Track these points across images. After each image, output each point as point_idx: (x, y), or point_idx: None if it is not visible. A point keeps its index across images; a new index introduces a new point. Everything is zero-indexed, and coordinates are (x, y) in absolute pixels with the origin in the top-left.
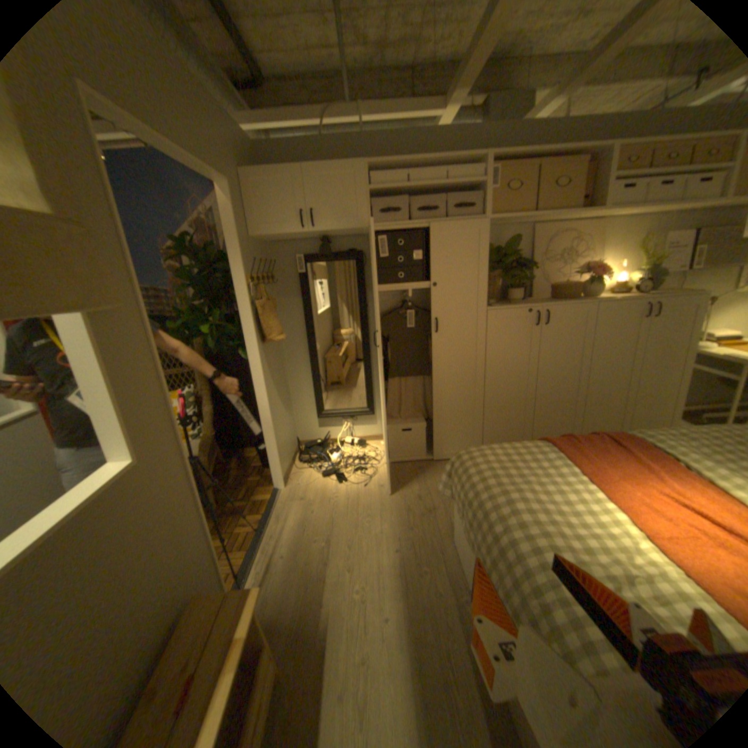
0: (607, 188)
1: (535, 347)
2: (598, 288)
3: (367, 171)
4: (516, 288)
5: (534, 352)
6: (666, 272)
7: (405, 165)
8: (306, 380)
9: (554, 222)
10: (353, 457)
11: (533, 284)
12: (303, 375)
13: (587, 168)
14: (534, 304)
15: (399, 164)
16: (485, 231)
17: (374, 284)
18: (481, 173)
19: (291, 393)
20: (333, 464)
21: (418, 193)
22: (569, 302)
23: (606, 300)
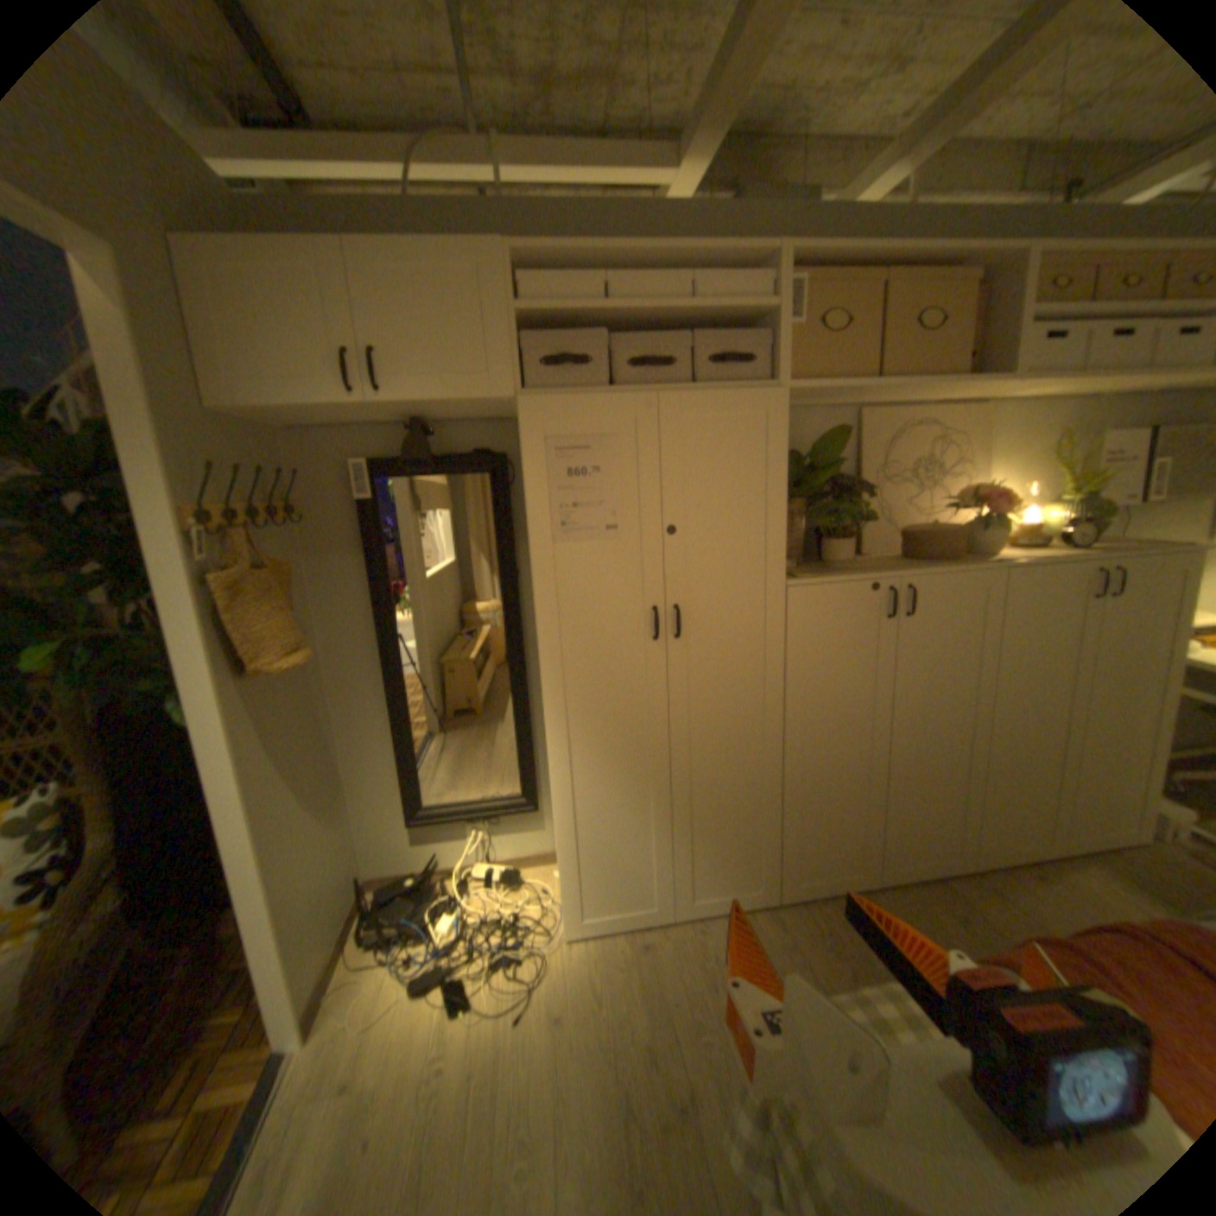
0: (1017, 335)
1: (884, 660)
2: (999, 538)
3: (511, 269)
4: (840, 535)
5: (882, 671)
6: (1104, 505)
7: (597, 261)
8: (378, 740)
9: (896, 406)
10: (486, 929)
11: (862, 527)
12: (370, 729)
13: (971, 297)
14: (883, 572)
15: (584, 257)
16: (775, 414)
17: (530, 528)
18: (767, 288)
19: (340, 770)
20: (437, 949)
21: (627, 329)
22: (952, 567)
23: (1022, 562)
